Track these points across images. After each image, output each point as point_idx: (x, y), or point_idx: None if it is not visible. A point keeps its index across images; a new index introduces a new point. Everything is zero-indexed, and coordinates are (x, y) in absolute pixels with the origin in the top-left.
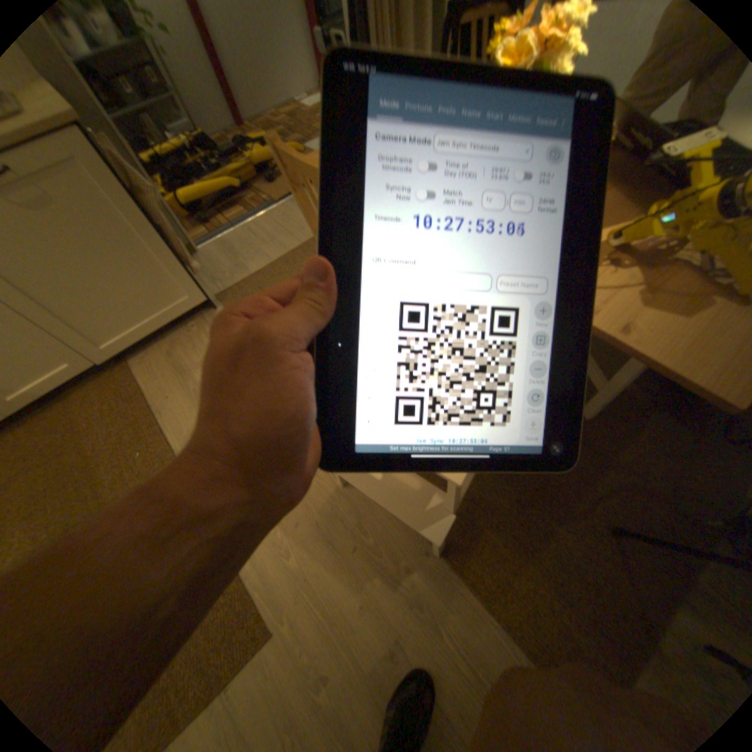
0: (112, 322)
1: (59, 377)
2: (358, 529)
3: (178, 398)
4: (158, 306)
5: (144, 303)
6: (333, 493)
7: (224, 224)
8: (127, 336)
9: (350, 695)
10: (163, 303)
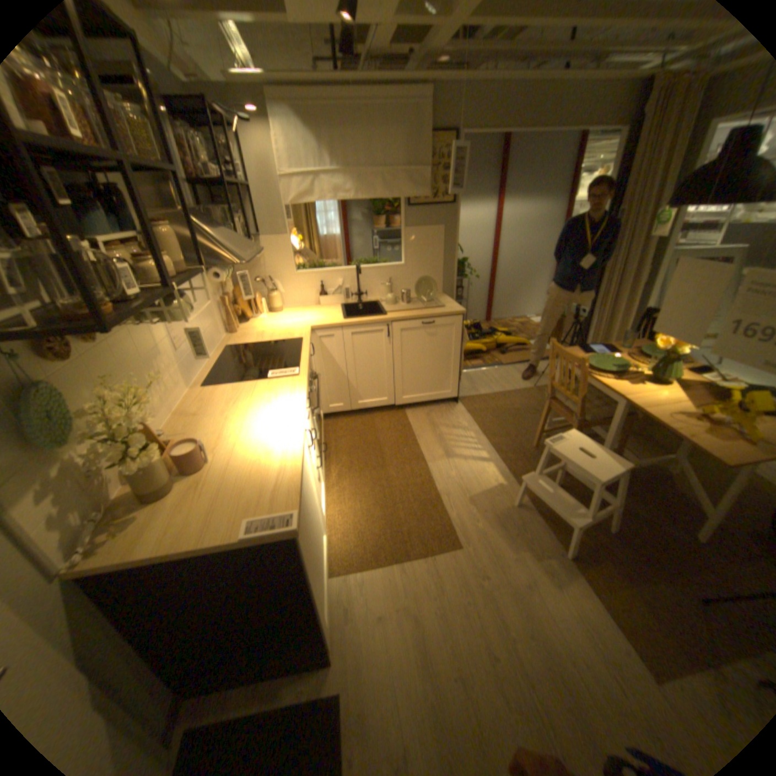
0: (415, 387)
1: (379, 401)
2: (521, 527)
3: (429, 433)
4: (436, 389)
5: (432, 384)
6: (510, 506)
7: (469, 365)
8: (415, 396)
9: (500, 589)
10: (438, 388)
